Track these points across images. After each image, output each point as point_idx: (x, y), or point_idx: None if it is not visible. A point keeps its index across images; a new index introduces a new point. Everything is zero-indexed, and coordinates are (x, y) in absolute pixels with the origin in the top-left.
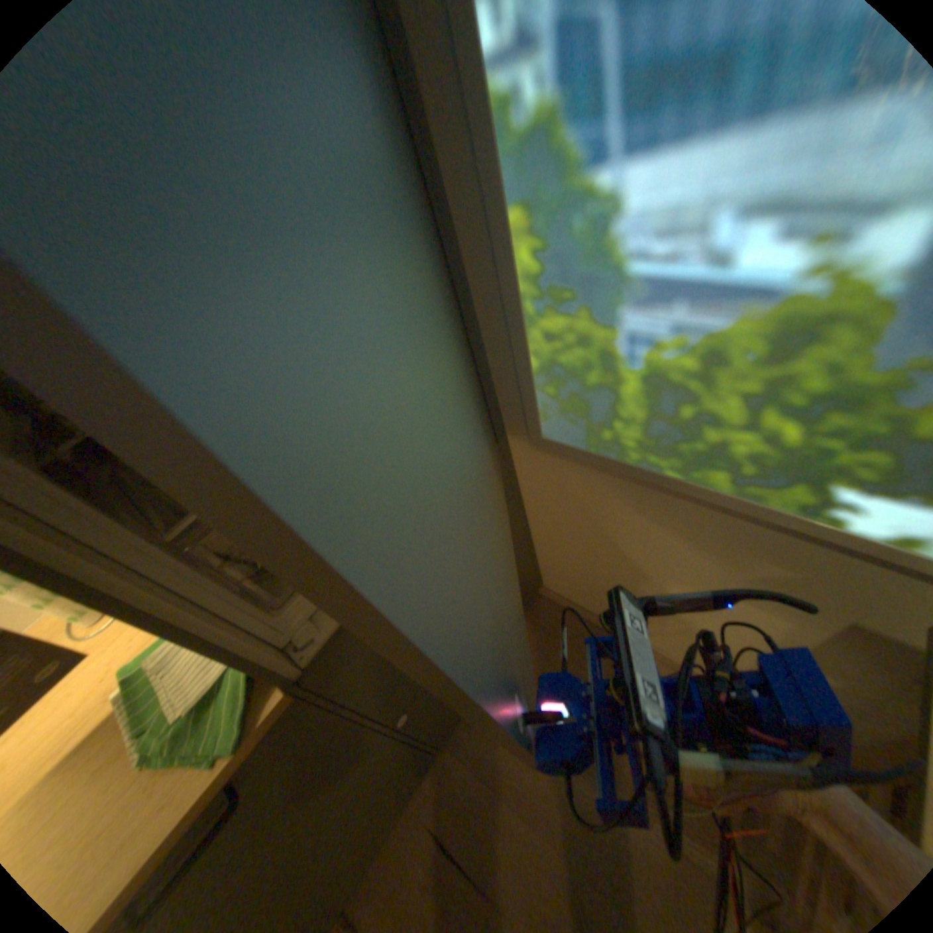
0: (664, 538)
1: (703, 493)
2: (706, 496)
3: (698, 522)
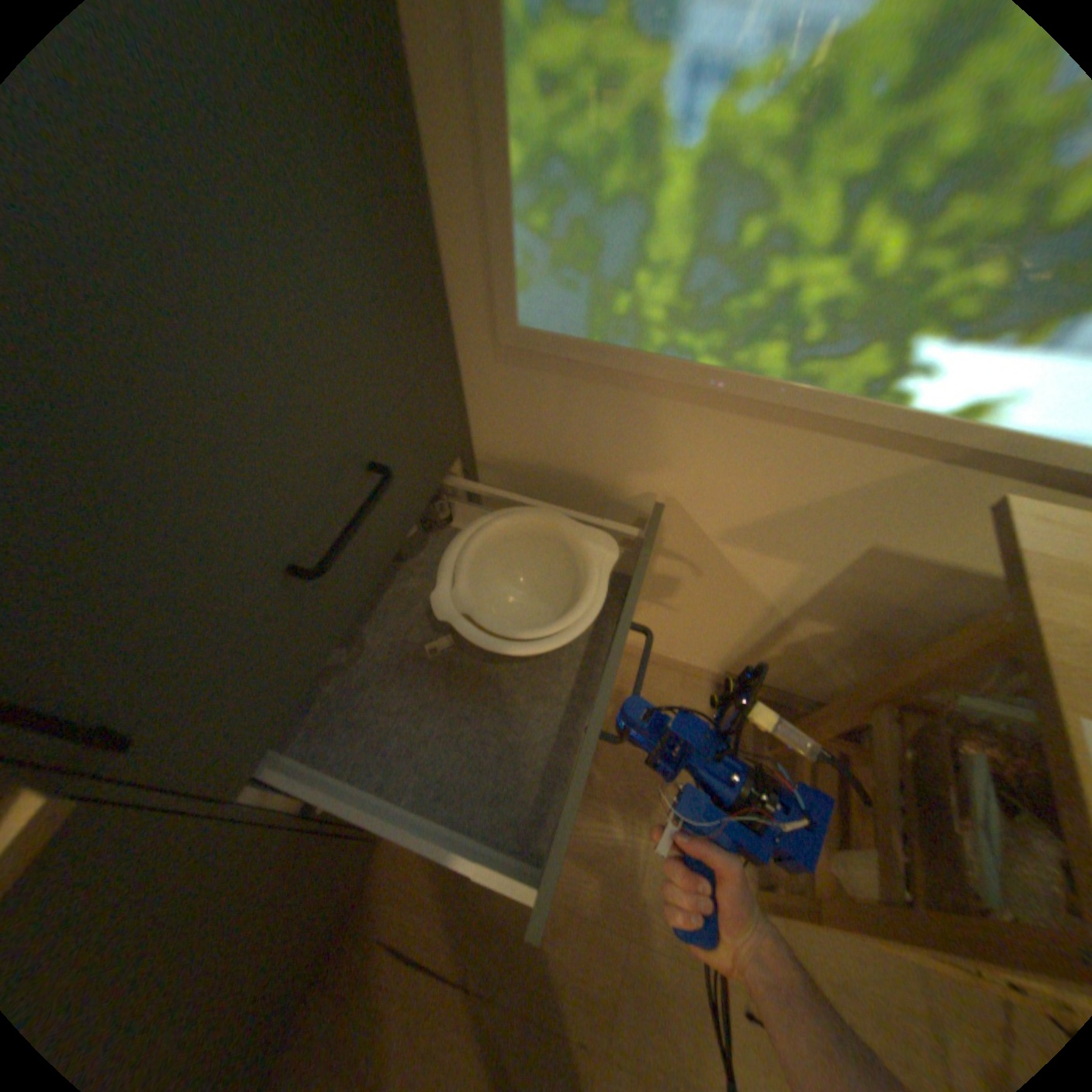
0: (672, 481)
1: (744, 386)
2: (742, 396)
3: (722, 443)
